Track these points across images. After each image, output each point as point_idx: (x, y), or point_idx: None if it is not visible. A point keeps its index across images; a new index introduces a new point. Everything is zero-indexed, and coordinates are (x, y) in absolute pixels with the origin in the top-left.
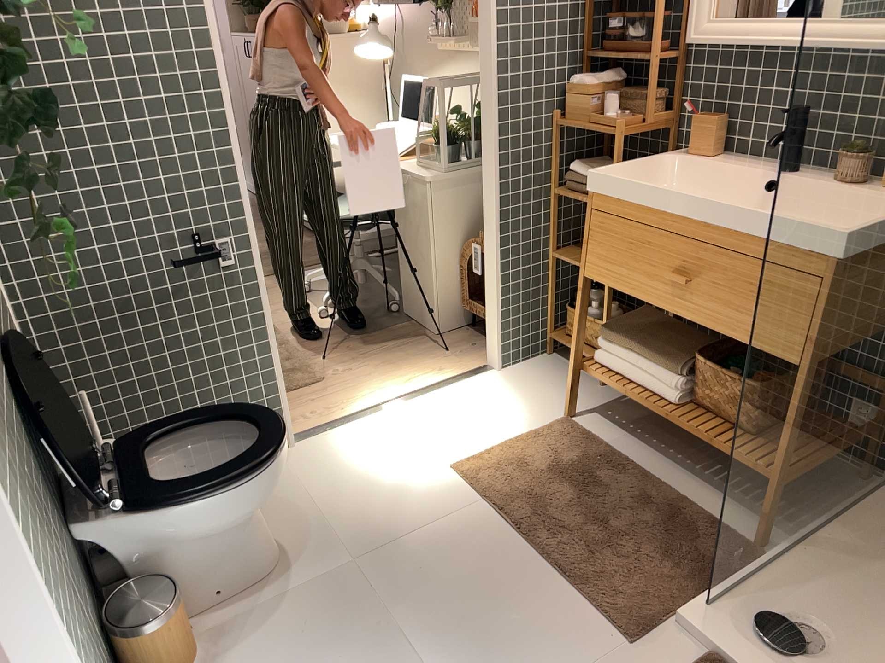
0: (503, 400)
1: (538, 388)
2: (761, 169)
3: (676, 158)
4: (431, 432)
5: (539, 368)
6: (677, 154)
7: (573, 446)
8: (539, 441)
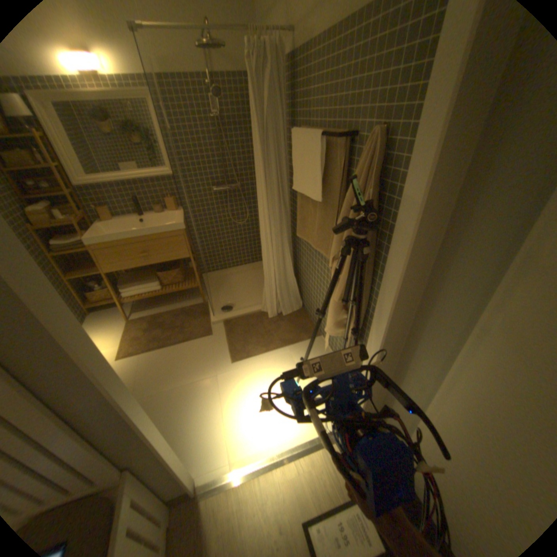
0: (95, 336)
1: (101, 324)
2: (129, 217)
3: (98, 223)
4: None
5: (90, 321)
6: (95, 222)
7: (139, 324)
8: (128, 332)
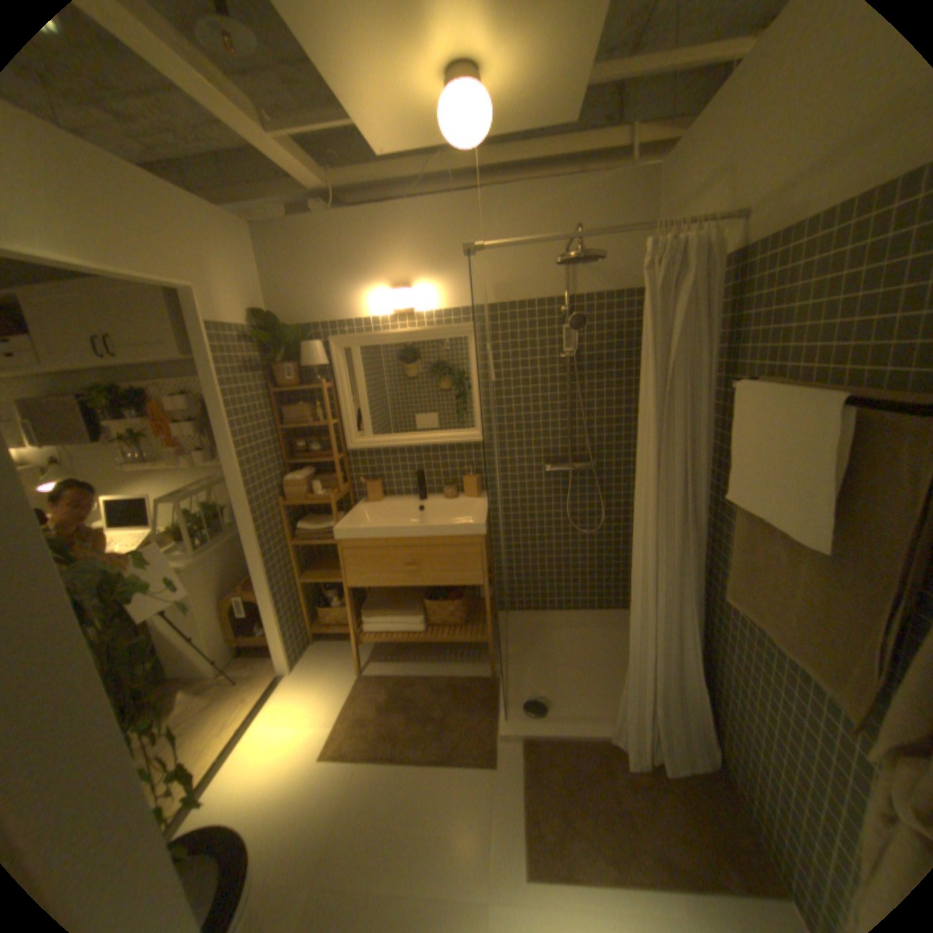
0: (307, 691)
1: (322, 669)
2: (406, 499)
3: (363, 505)
4: (277, 749)
5: (311, 656)
6: (360, 502)
7: (374, 689)
8: (354, 701)
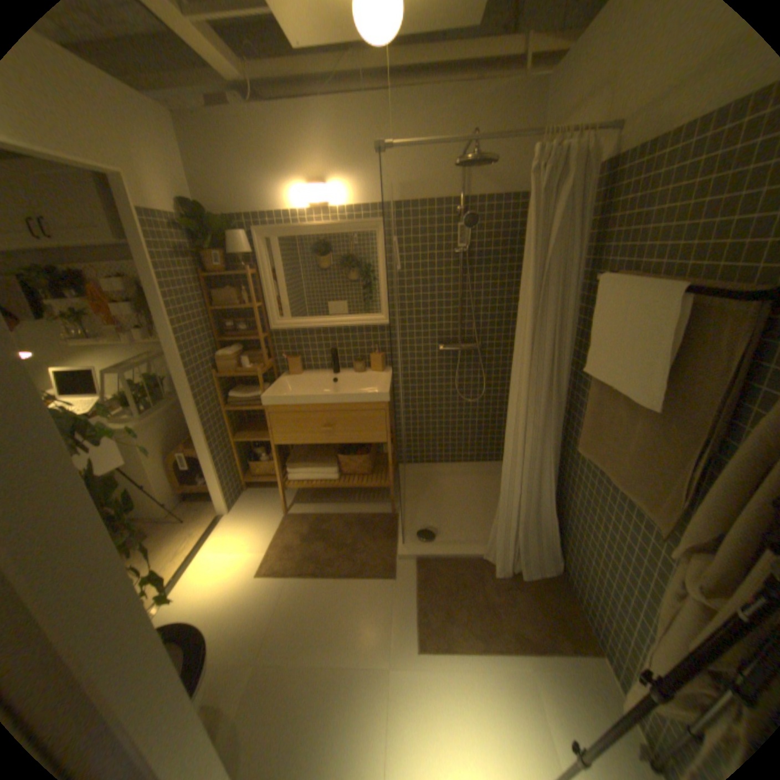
0: (243, 526)
1: (255, 510)
2: (323, 373)
3: (286, 377)
4: (222, 570)
5: (245, 500)
6: (283, 375)
7: (299, 524)
8: (283, 533)
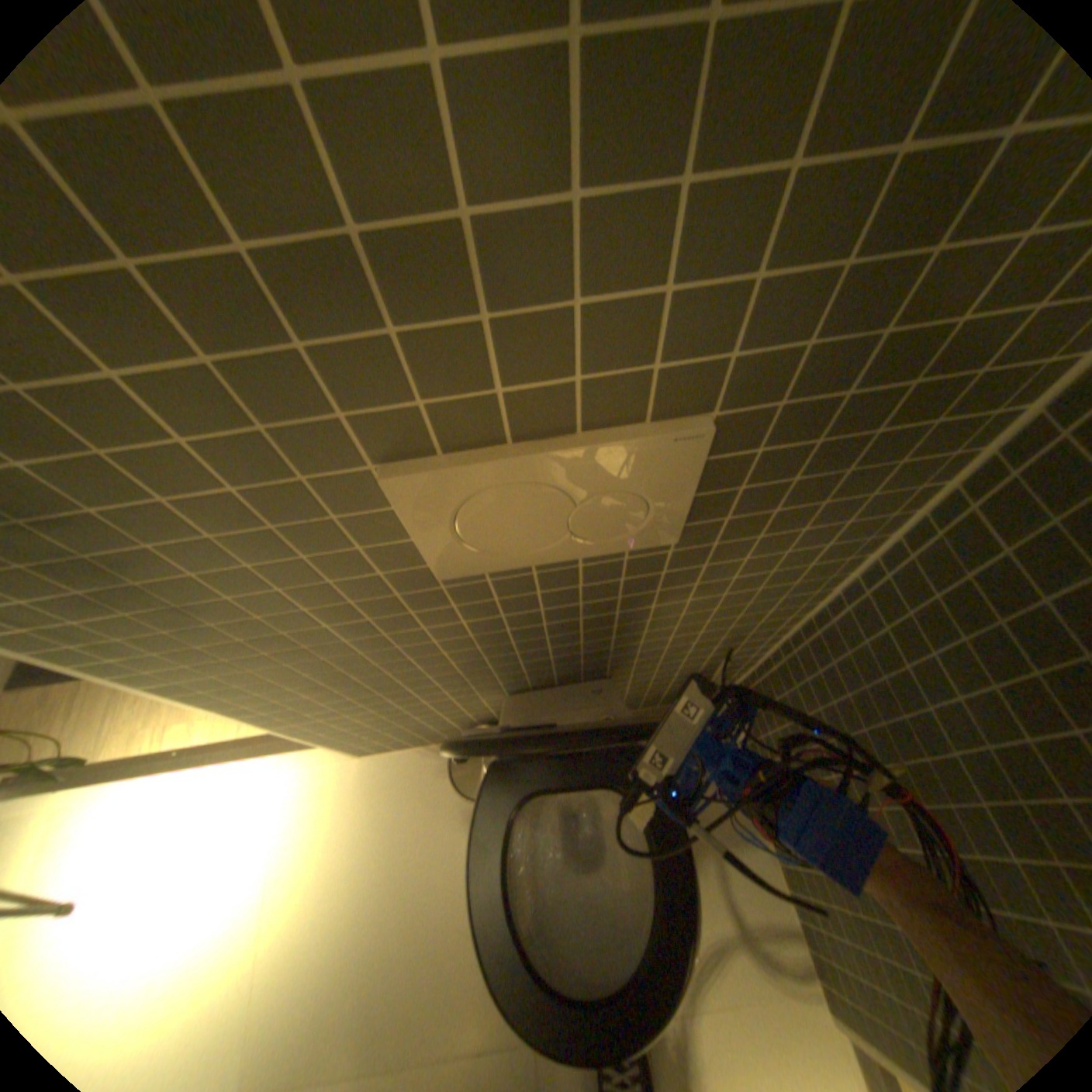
0: None
1: None
2: None
3: None
4: None
5: None
6: None
7: None
8: None
